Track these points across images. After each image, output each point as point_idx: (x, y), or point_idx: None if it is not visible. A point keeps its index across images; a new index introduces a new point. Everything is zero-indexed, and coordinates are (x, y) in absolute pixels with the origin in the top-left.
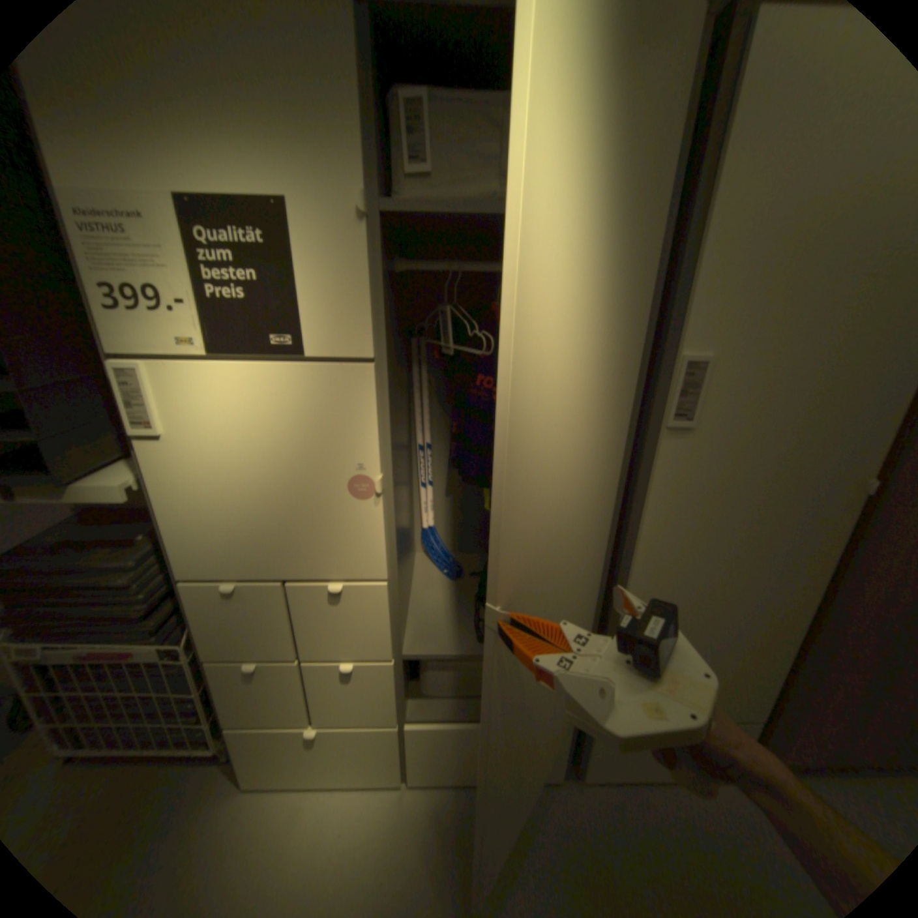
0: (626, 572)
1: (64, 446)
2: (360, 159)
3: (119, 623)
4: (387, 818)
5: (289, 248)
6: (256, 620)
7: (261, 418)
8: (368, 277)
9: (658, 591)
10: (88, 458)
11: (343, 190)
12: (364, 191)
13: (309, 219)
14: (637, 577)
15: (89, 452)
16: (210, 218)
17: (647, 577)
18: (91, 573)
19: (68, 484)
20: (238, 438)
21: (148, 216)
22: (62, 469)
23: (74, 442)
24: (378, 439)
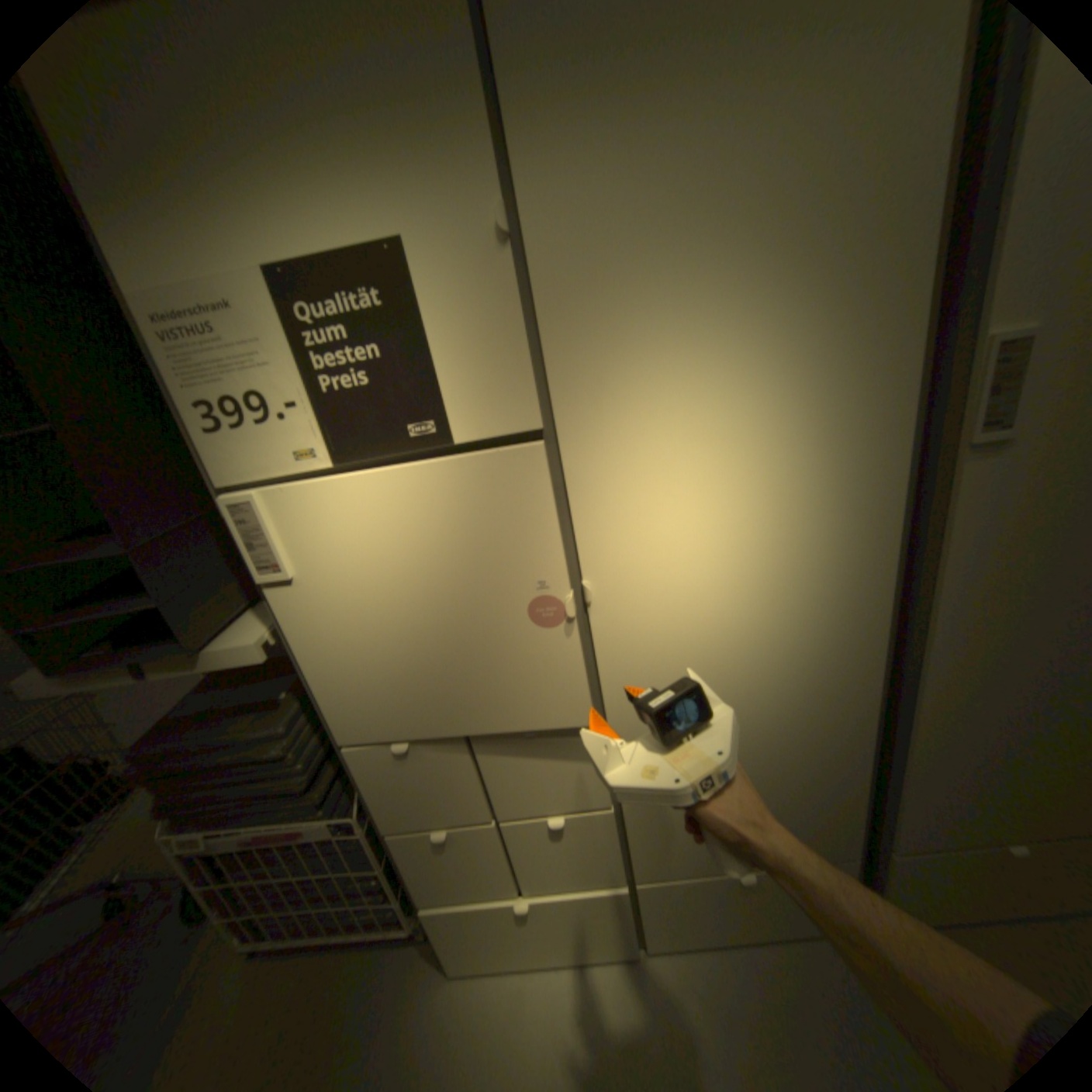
0: (918, 655)
1: (183, 606)
2: (490, 156)
3: (278, 800)
4: (632, 997)
5: (413, 303)
6: (437, 780)
7: (408, 534)
8: (520, 320)
9: (971, 674)
10: (212, 615)
11: (473, 206)
12: (501, 200)
13: (433, 258)
14: (938, 659)
15: (211, 608)
16: (308, 287)
17: (952, 657)
18: (238, 747)
19: (197, 651)
20: (385, 564)
21: (233, 303)
22: (186, 634)
23: (193, 600)
24: (559, 533)
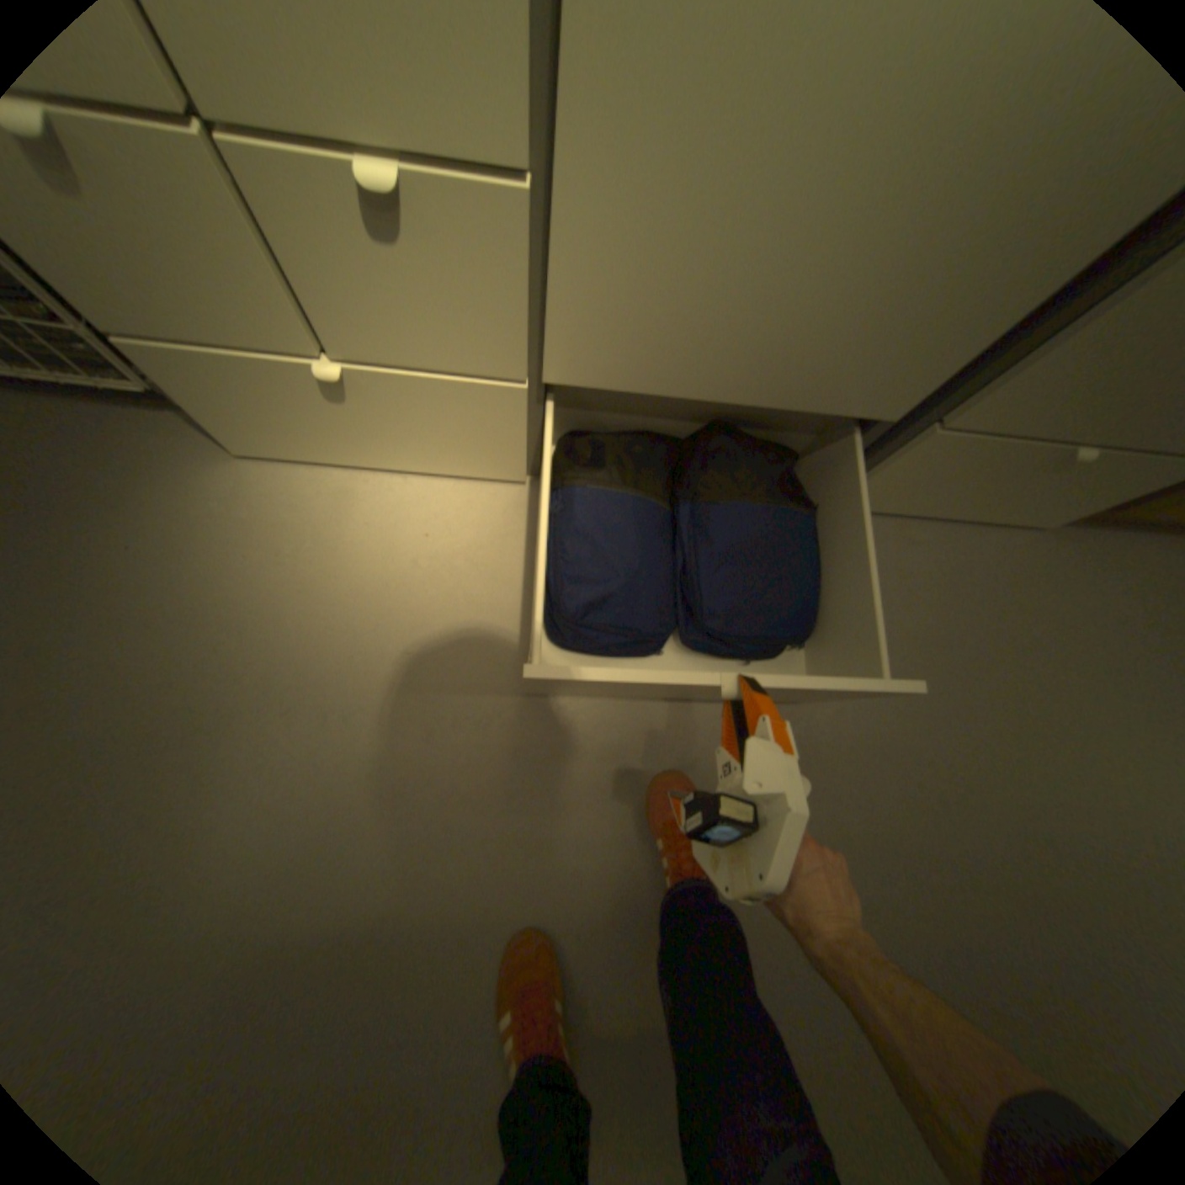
0: None
1: None
2: None
3: None
4: (506, 519)
5: None
6: None
7: None
8: None
9: None
10: None
11: None
12: None
13: None
14: None
15: None
16: None
17: None
18: None
19: None
20: None
21: None
22: None
23: None
24: None
